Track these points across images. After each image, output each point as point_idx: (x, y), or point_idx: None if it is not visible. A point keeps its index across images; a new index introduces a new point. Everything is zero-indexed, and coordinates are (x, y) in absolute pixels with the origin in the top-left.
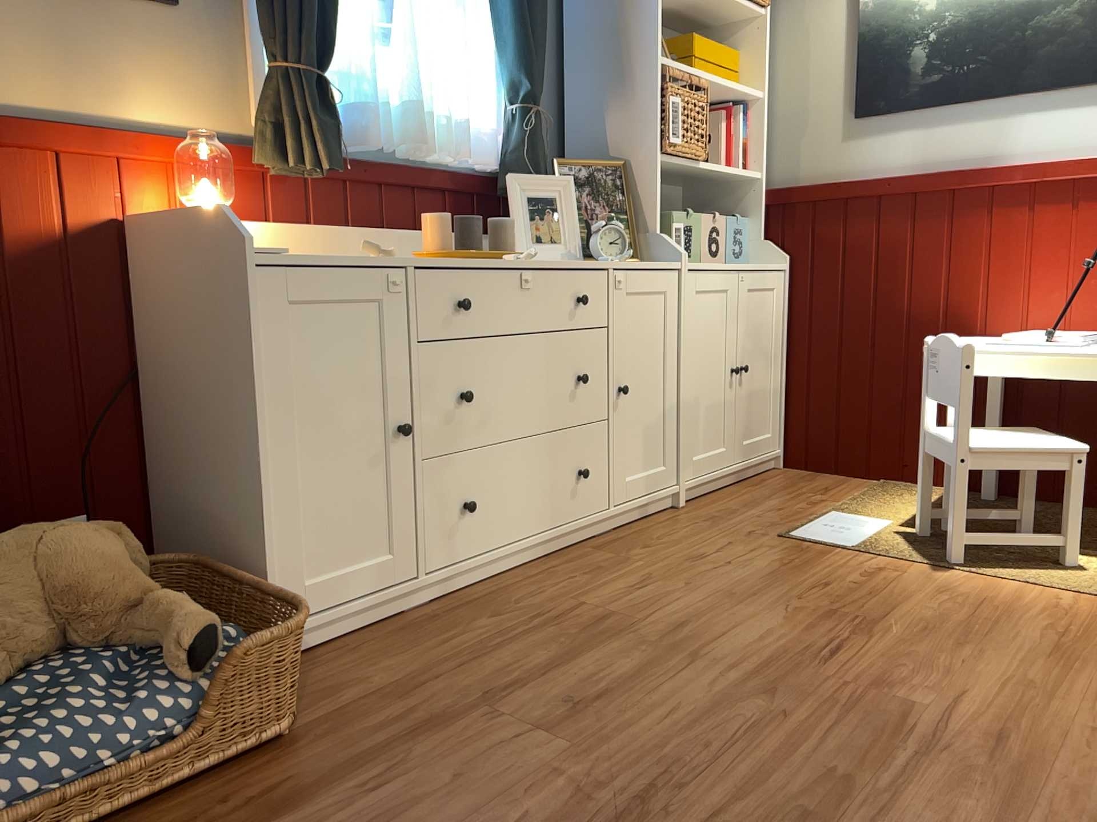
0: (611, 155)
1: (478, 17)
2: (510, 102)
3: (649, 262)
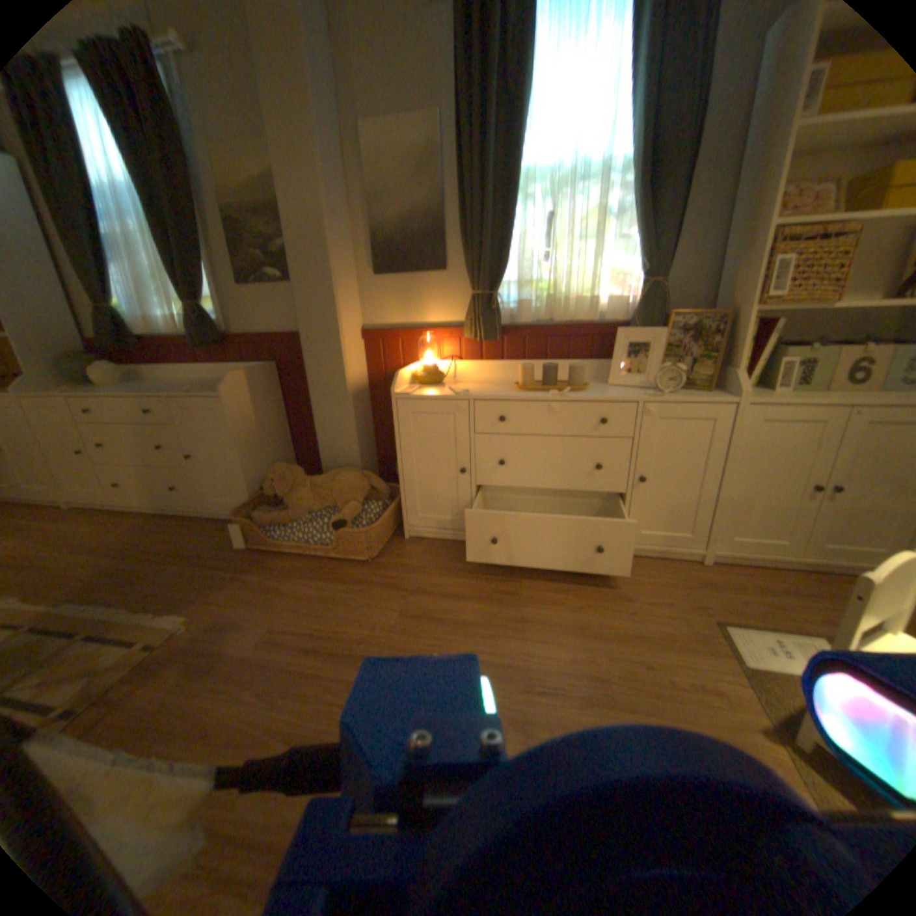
0: (734, 303)
1: (630, 220)
2: (643, 275)
3: (728, 391)
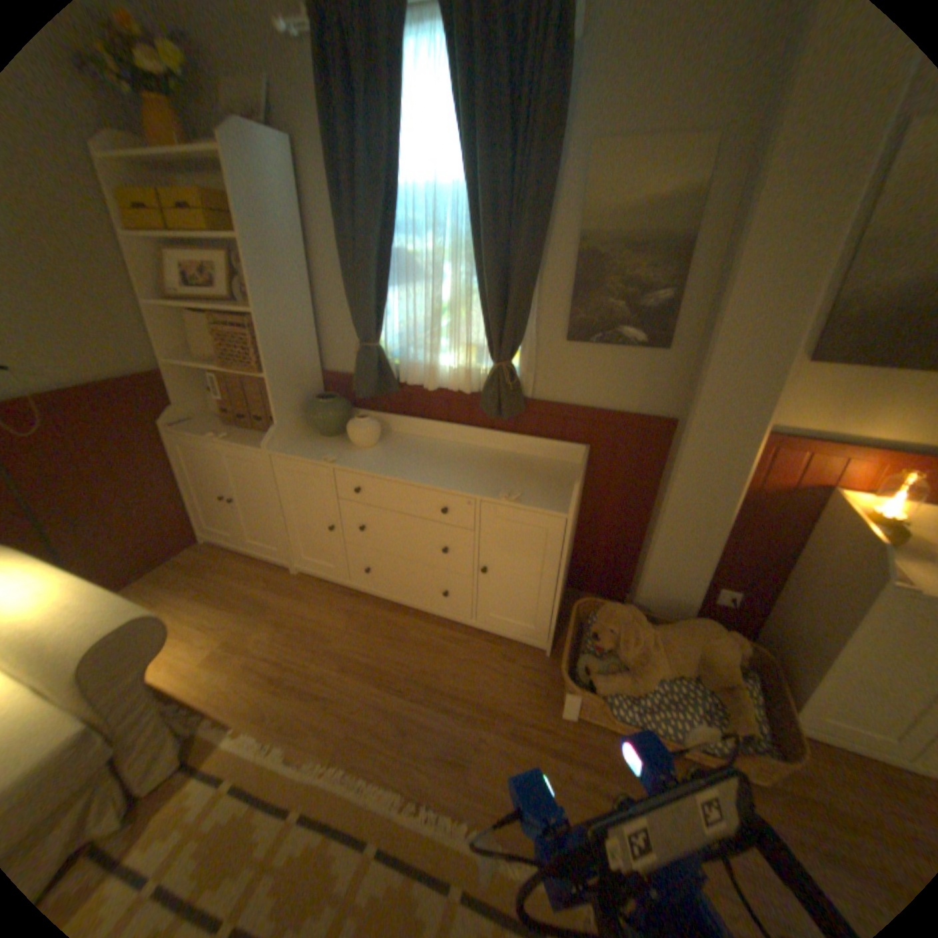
0: None
1: None
2: None
3: None
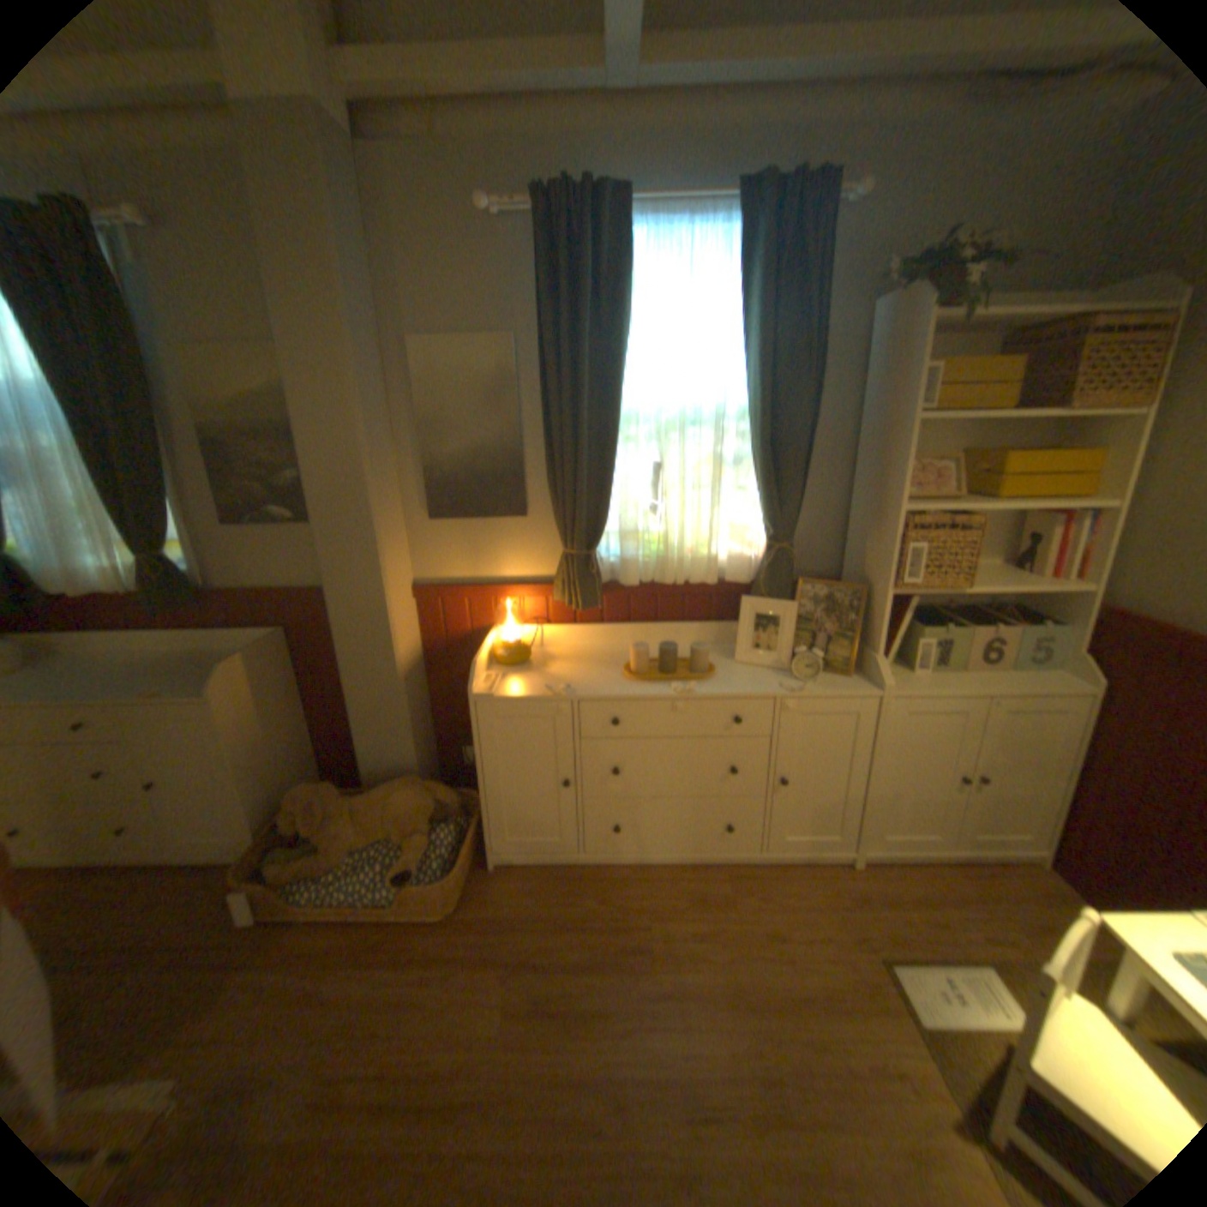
0: (865, 574)
1: (746, 474)
2: (765, 535)
3: (868, 677)
